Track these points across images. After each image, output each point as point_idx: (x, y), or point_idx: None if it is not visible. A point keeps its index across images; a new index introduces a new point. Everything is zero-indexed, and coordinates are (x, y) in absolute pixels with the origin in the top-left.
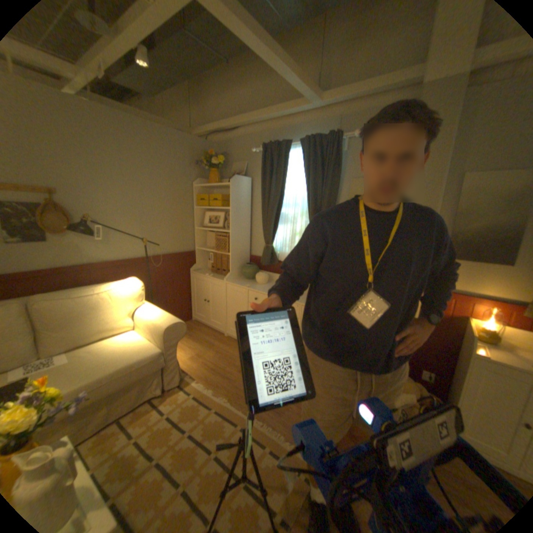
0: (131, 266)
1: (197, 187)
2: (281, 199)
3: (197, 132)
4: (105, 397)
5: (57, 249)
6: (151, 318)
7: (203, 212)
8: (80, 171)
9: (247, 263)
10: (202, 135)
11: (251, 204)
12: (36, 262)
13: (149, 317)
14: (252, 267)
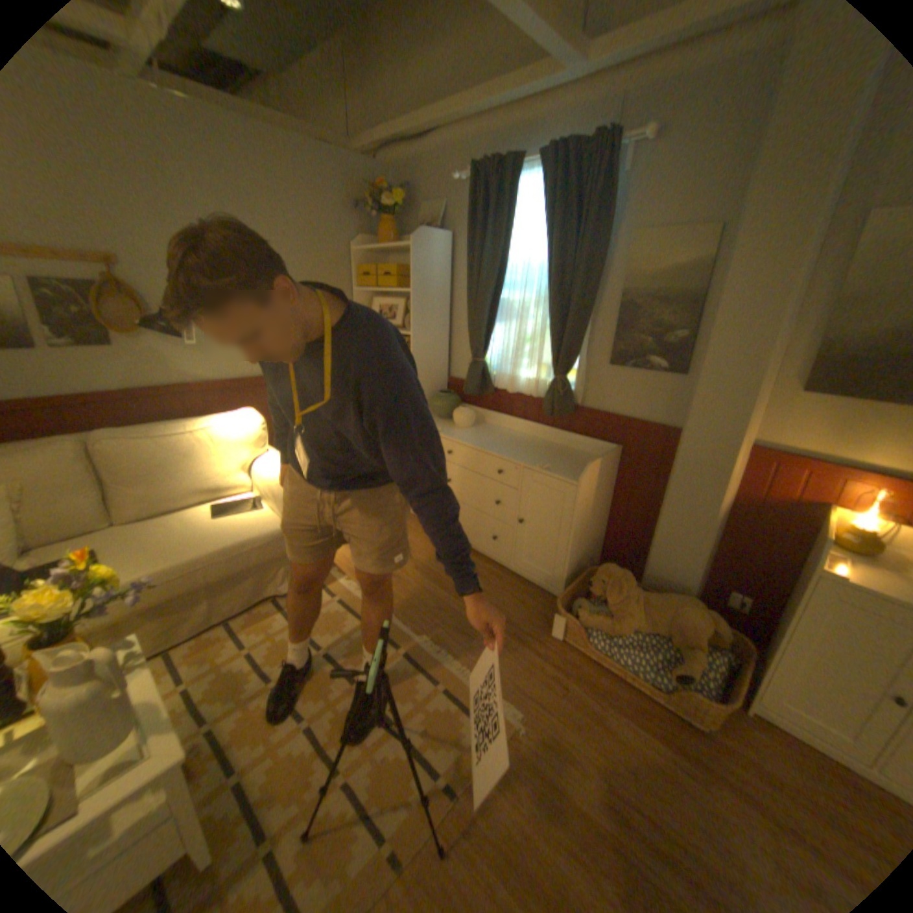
0: (249, 390)
1: (358, 251)
2: (501, 273)
3: (359, 145)
4: (201, 587)
5: (129, 358)
6: (275, 476)
7: (369, 298)
8: (153, 223)
9: (442, 392)
10: (368, 150)
11: (452, 282)
12: (99, 379)
13: (272, 474)
14: (449, 399)
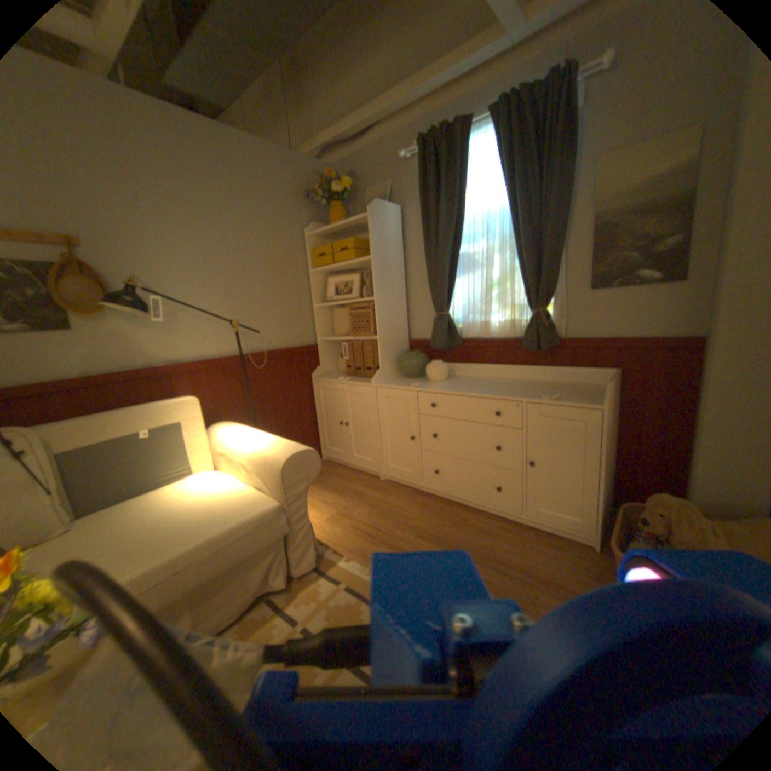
0: (217, 369)
1: (312, 235)
2: (459, 227)
3: (303, 151)
4: (183, 593)
5: (91, 341)
6: (257, 447)
7: (324, 278)
8: (118, 205)
9: (408, 351)
10: (311, 156)
11: (405, 250)
12: (57, 364)
13: (253, 446)
14: (418, 355)
